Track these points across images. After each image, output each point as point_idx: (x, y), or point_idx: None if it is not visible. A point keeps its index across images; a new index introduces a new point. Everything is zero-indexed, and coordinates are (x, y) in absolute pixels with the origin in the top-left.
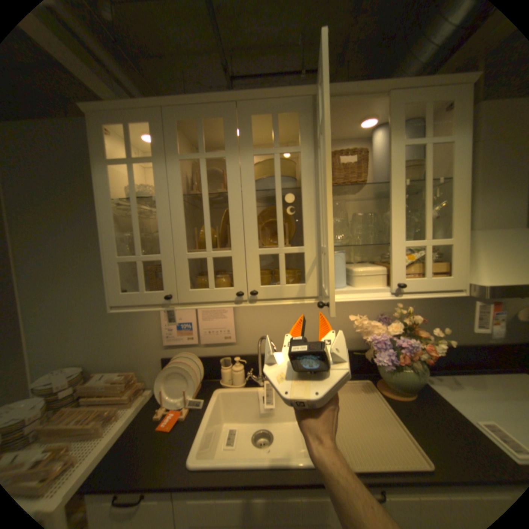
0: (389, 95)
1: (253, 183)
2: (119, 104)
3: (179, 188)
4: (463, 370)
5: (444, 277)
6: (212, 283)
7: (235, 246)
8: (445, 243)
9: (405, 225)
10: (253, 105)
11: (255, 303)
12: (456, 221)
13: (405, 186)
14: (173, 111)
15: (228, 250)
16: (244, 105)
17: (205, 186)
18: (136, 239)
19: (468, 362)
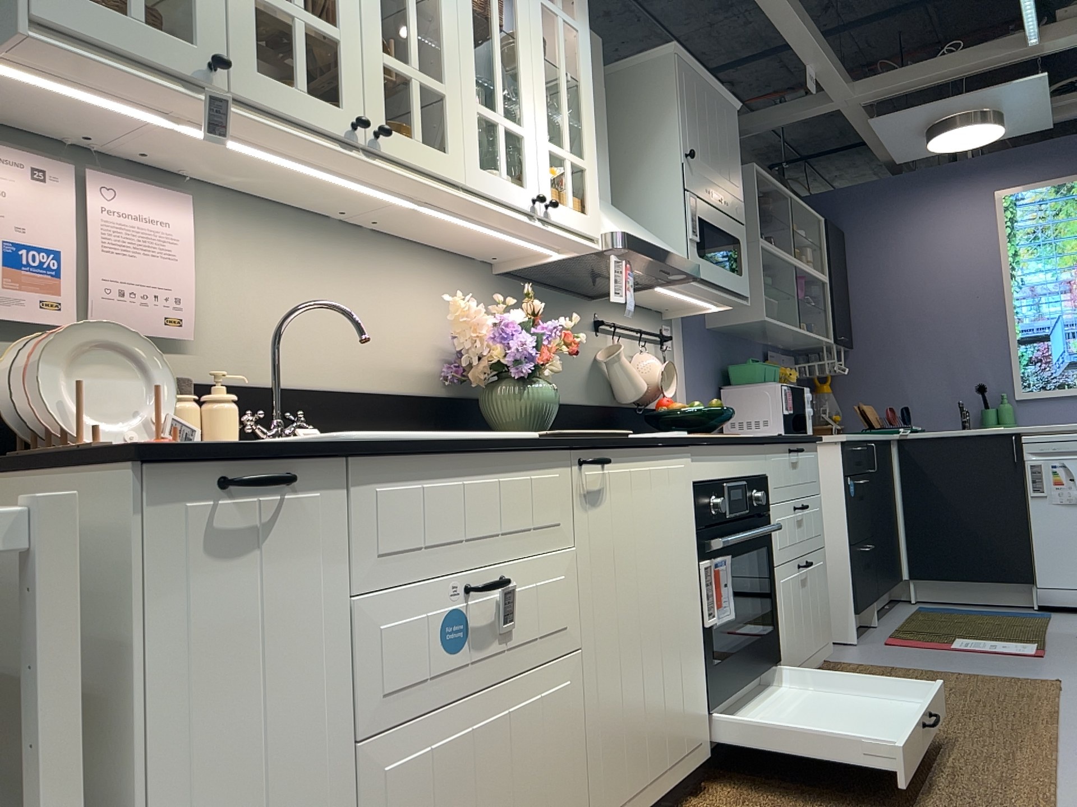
0: None
1: None
2: None
3: None
4: None
5: (583, 214)
6: (301, 80)
7: (346, 25)
8: (581, 164)
9: (548, 118)
10: None
11: (375, 161)
12: (588, 140)
13: (544, 62)
14: None
15: (333, 26)
16: None
17: None
18: None
19: None
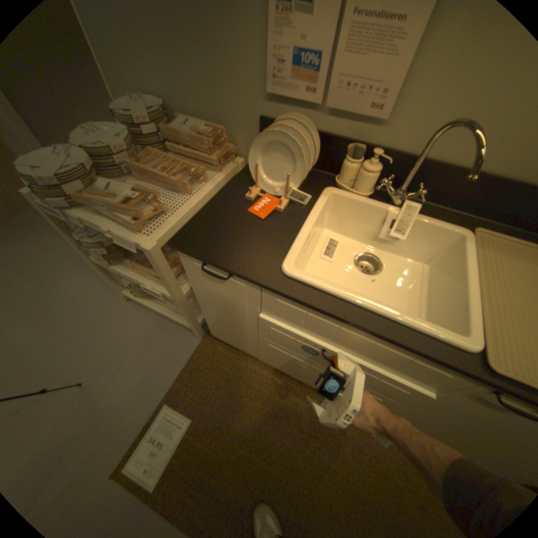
0: None
1: None
2: None
3: None
4: None
5: None
6: None
7: None
8: None
9: None
10: None
11: None
12: None
13: None
14: None
15: None
16: None
17: None
18: None
19: None
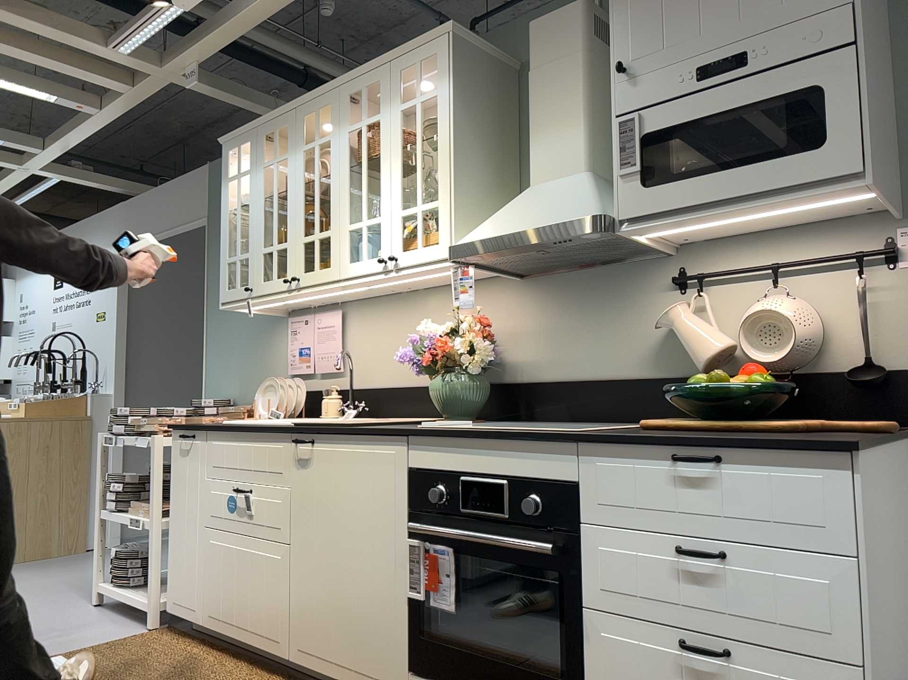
0: (389, 69)
1: (302, 177)
2: (237, 134)
3: (262, 192)
4: (588, 421)
5: (431, 245)
6: (274, 275)
7: (289, 237)
8: (430, 206)
9: (400, 193)
10: (305, 109)
11: (299, 291)
12: (439, 180)
13: (400, 153)
14: (263, 129)
15: (285, 242)
16: (300, 112)
17: (275, 187)
18: (237, 242)
19: (598, 407)
